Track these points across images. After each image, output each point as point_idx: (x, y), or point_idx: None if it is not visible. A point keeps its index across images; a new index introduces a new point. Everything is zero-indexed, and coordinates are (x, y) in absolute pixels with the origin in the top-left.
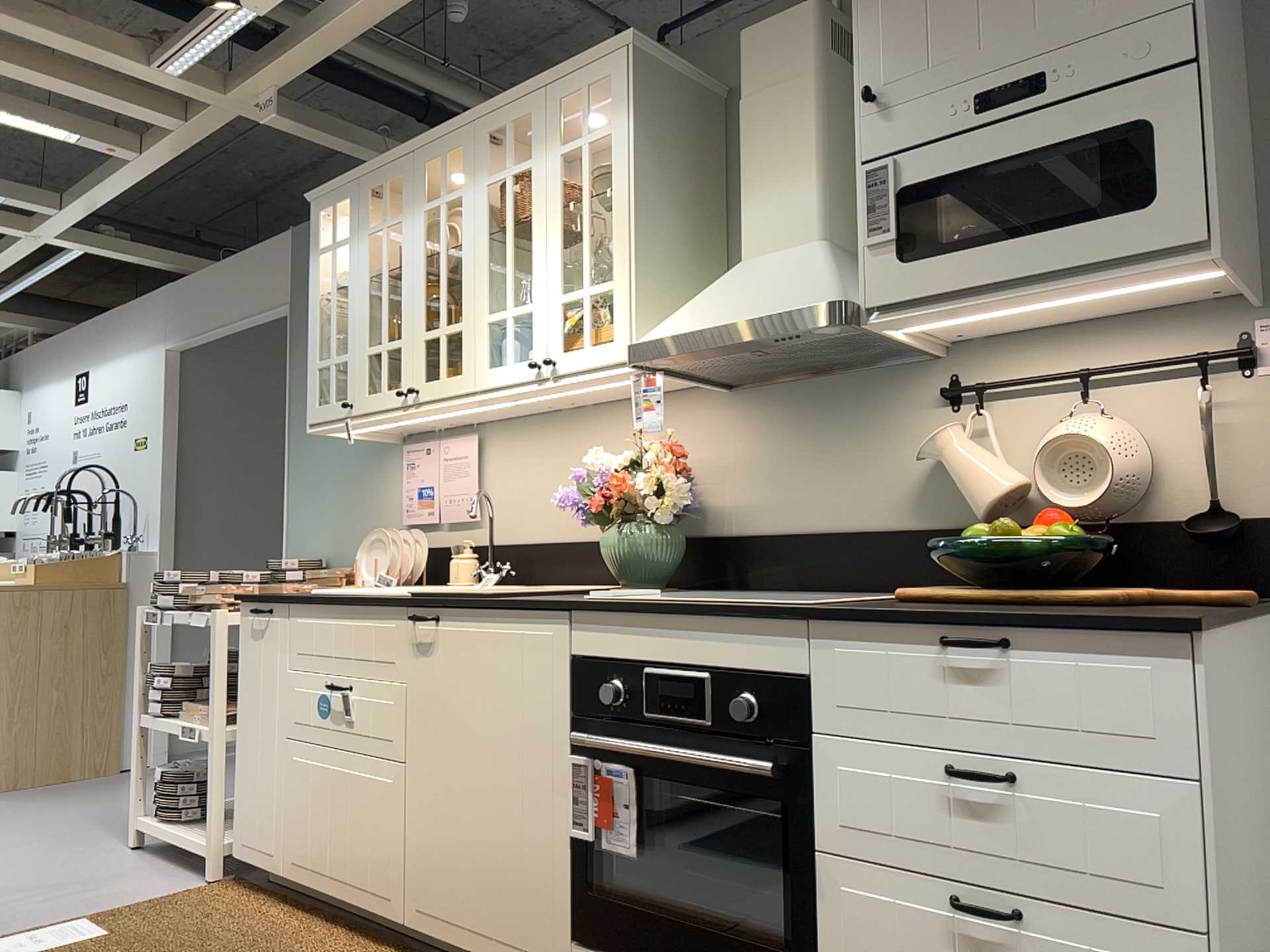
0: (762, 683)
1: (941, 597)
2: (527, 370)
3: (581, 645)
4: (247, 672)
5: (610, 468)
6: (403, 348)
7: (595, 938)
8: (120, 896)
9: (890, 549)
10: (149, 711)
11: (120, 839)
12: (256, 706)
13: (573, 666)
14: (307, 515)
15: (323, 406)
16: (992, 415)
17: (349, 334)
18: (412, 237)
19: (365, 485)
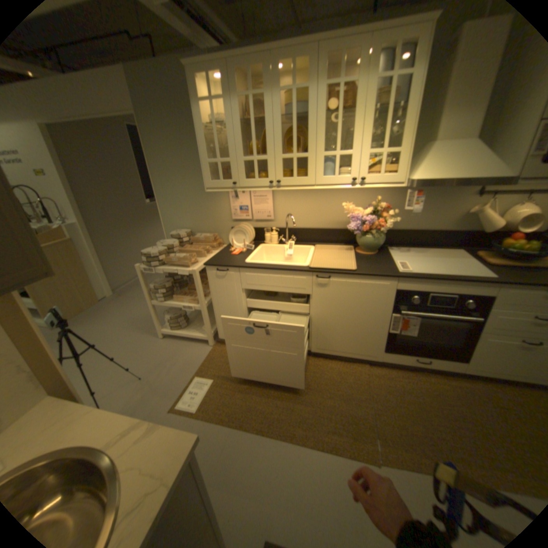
0: (477, 298)
1: (496, 261)
2: (347, 180)
3: (403, 287)
4: (216, 289)
5: (353, 210)
6: (270, 161)
7: (394, 352)
8: (191, 362)
9: (446, 236)
10: (153, 299)
11: (150, 336)
12: (225, 299)
13: (396, 292)
14: (173, 213)
15: (216, 182)
16: (499, 202)
17: (230, 149)
18: (271, 104)
19: (206, 203)
